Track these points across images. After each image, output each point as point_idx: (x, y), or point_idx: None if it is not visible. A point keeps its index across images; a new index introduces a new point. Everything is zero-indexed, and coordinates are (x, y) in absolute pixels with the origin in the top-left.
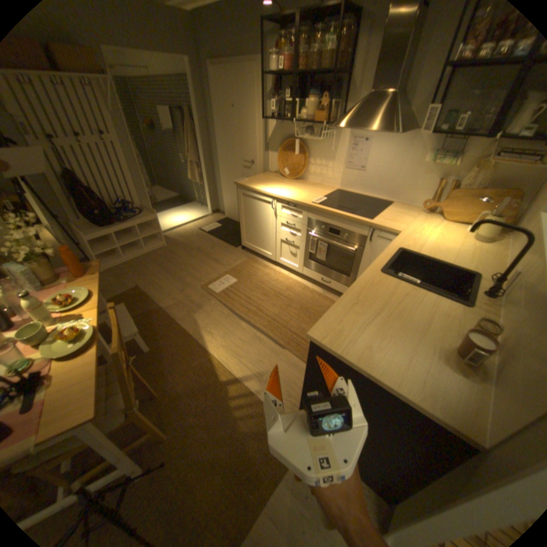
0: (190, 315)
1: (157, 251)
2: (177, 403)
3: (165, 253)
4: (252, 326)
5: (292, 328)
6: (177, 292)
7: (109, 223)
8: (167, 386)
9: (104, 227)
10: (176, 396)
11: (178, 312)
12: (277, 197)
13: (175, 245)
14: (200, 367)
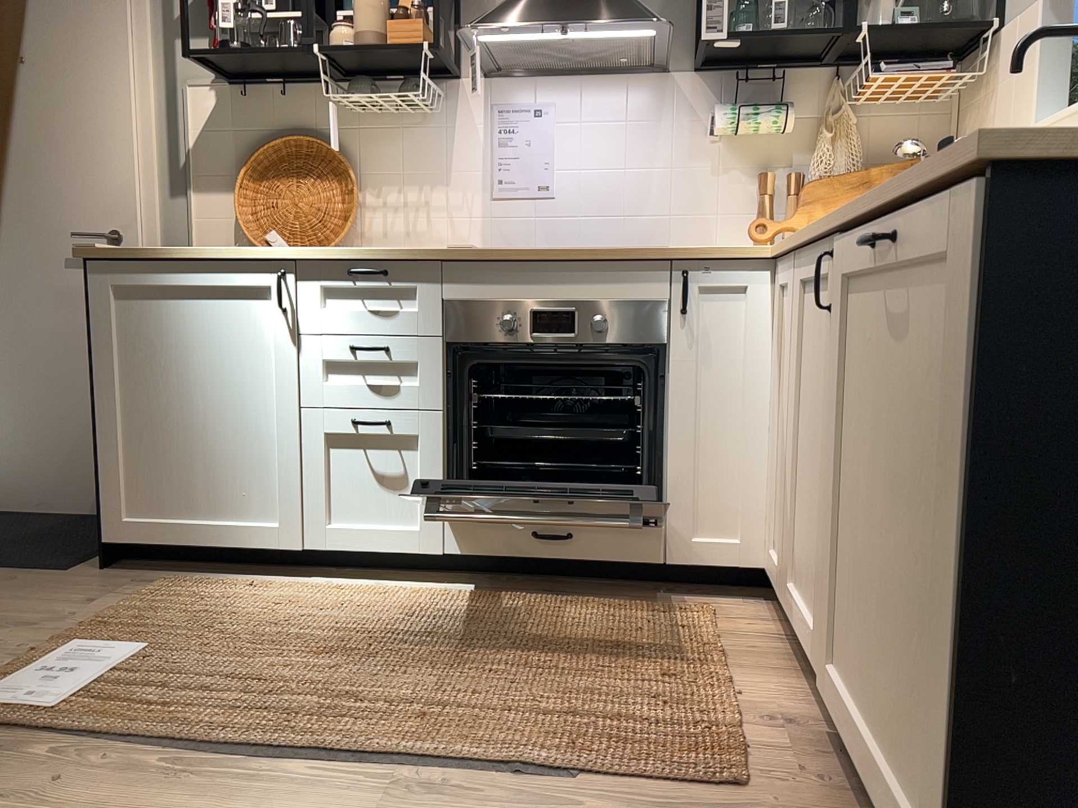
0: None
1: None
2: None
3: None
4: (355, 763)
5: (548, 706)
6: None
7: None
8: None
9: None
10: None
11: None
12: (304, 255)
13: None
14: None
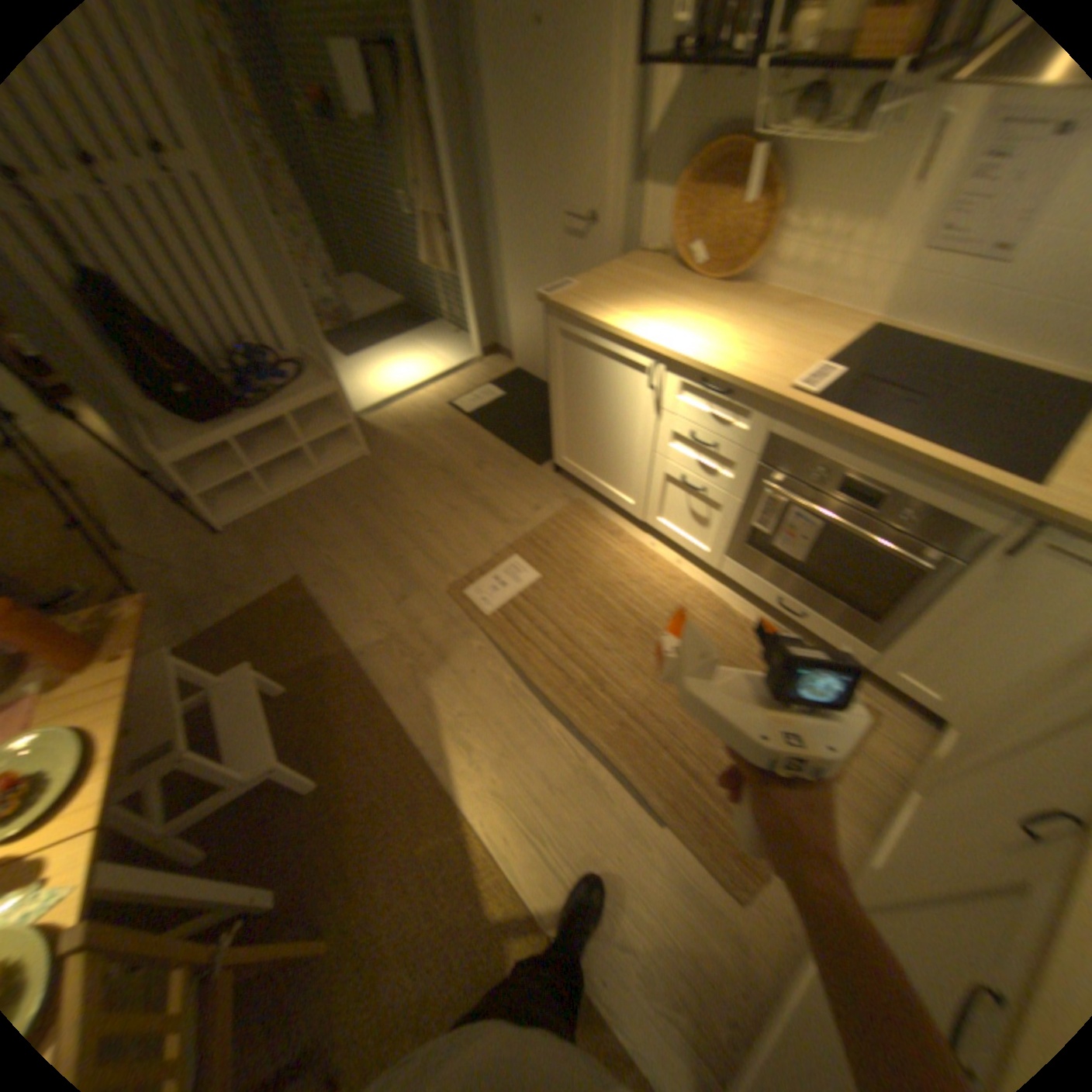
0: (421, 681)
1: (351, 471)
2: (379, 979)
3: (371, 477)
4: (578, 735)
5: (689, 755)
6: (393, 604)
7: (227, 409)
8: (355, 914)
9: (214, 423)
10: (377, 954)
11: (391, 667)
12: (674, 357)
13: (394, 454)
14: (440, 862)
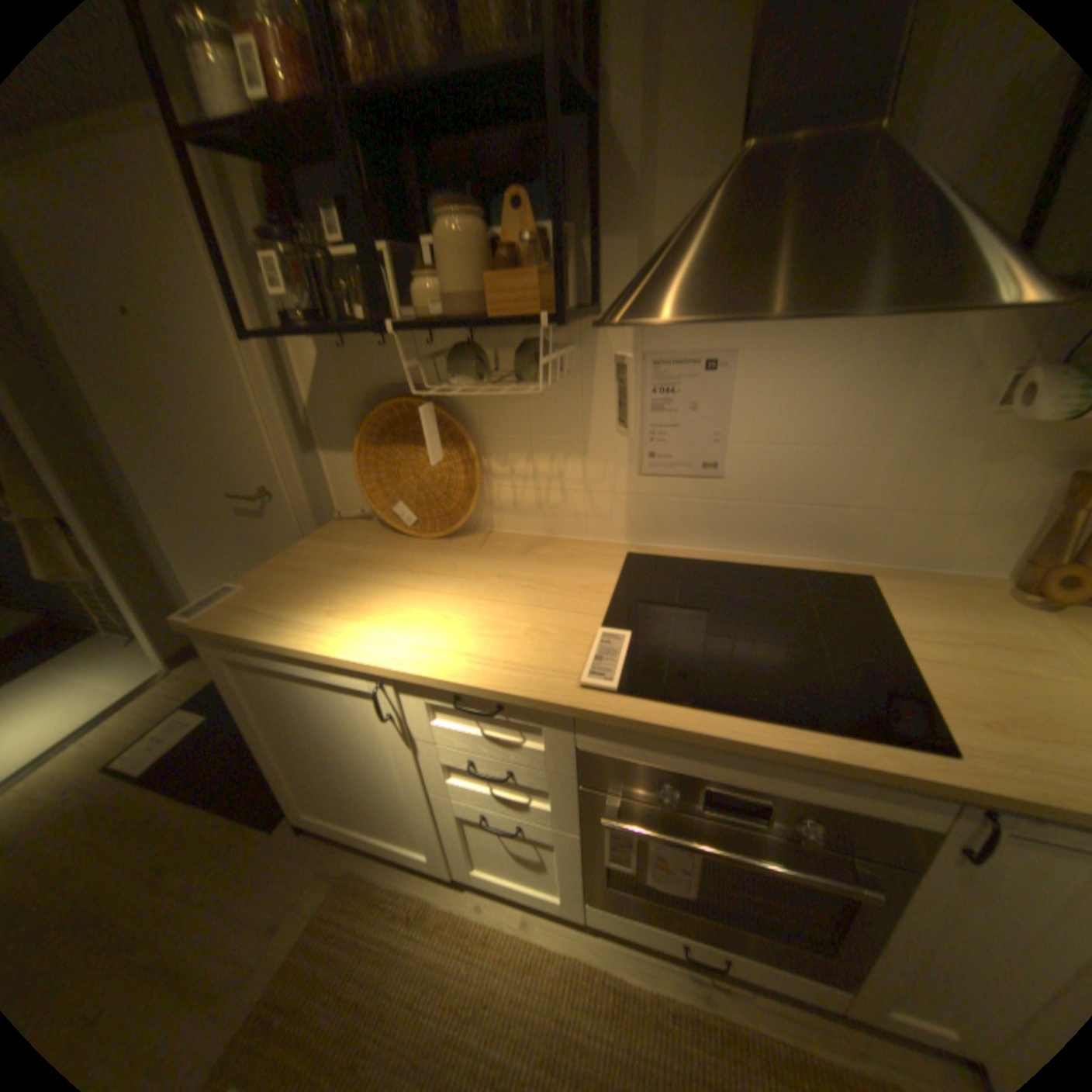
0: None
1: None
2: None
3: None
4: None
5: None
6: None
7: None
8: None
9: None
10: None
11: None
12: (399, 674)
13: None
14: None
